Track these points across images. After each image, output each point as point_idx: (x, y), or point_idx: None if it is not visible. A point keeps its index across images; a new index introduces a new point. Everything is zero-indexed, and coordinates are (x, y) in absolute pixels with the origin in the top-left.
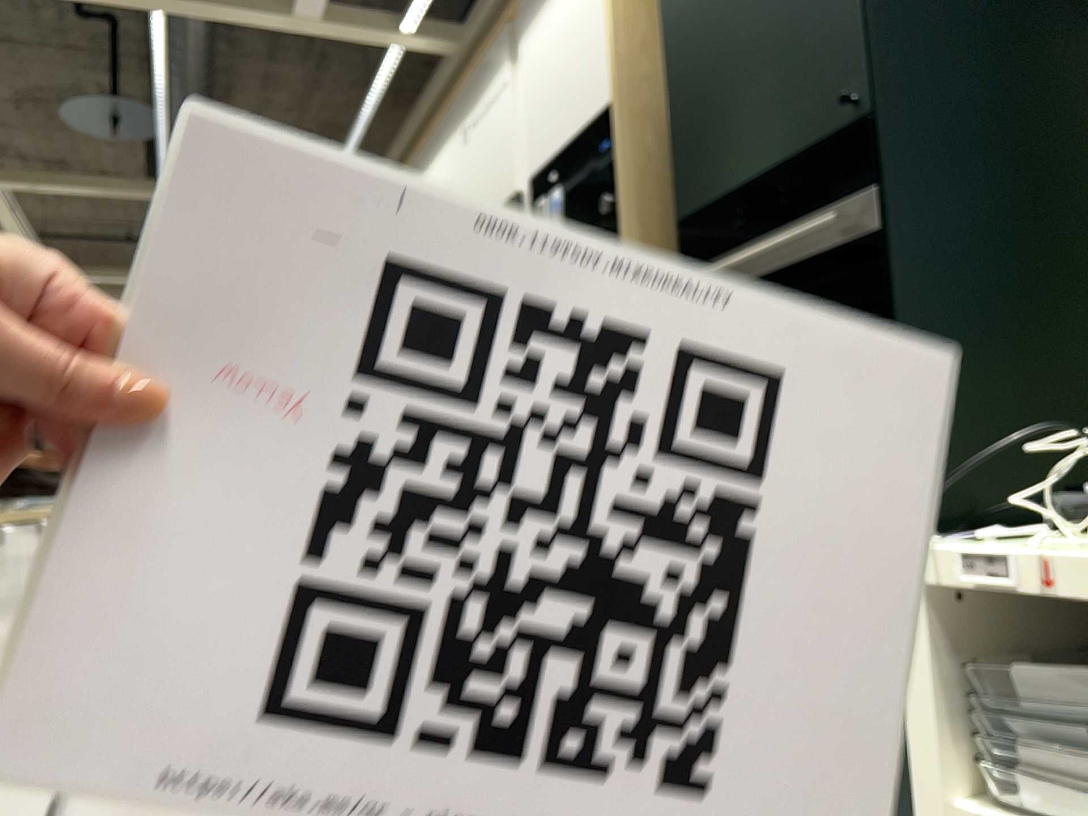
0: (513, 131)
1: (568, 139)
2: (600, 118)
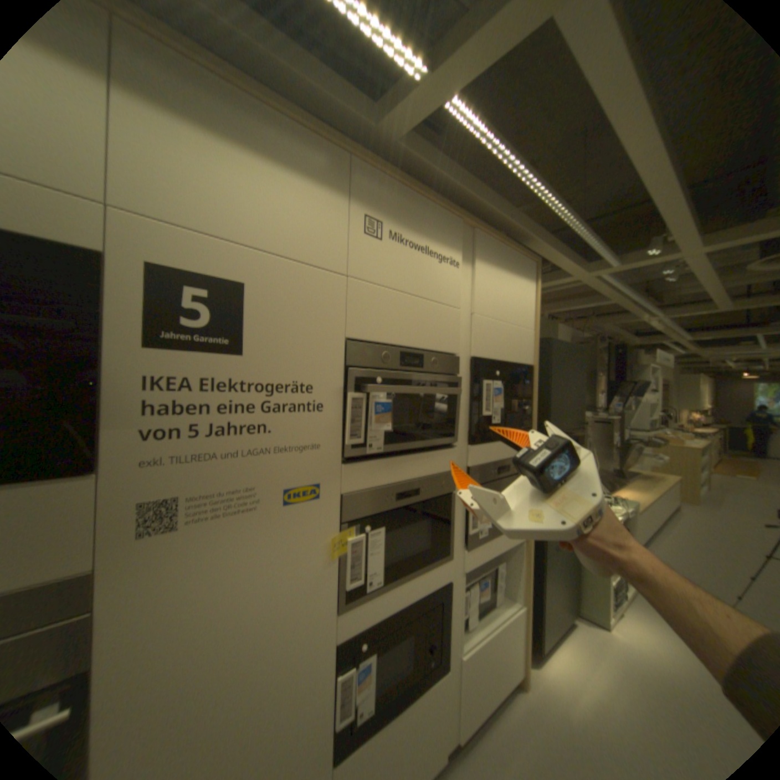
0: (457, 305)
1: (506, 359)
2: (521, 364)
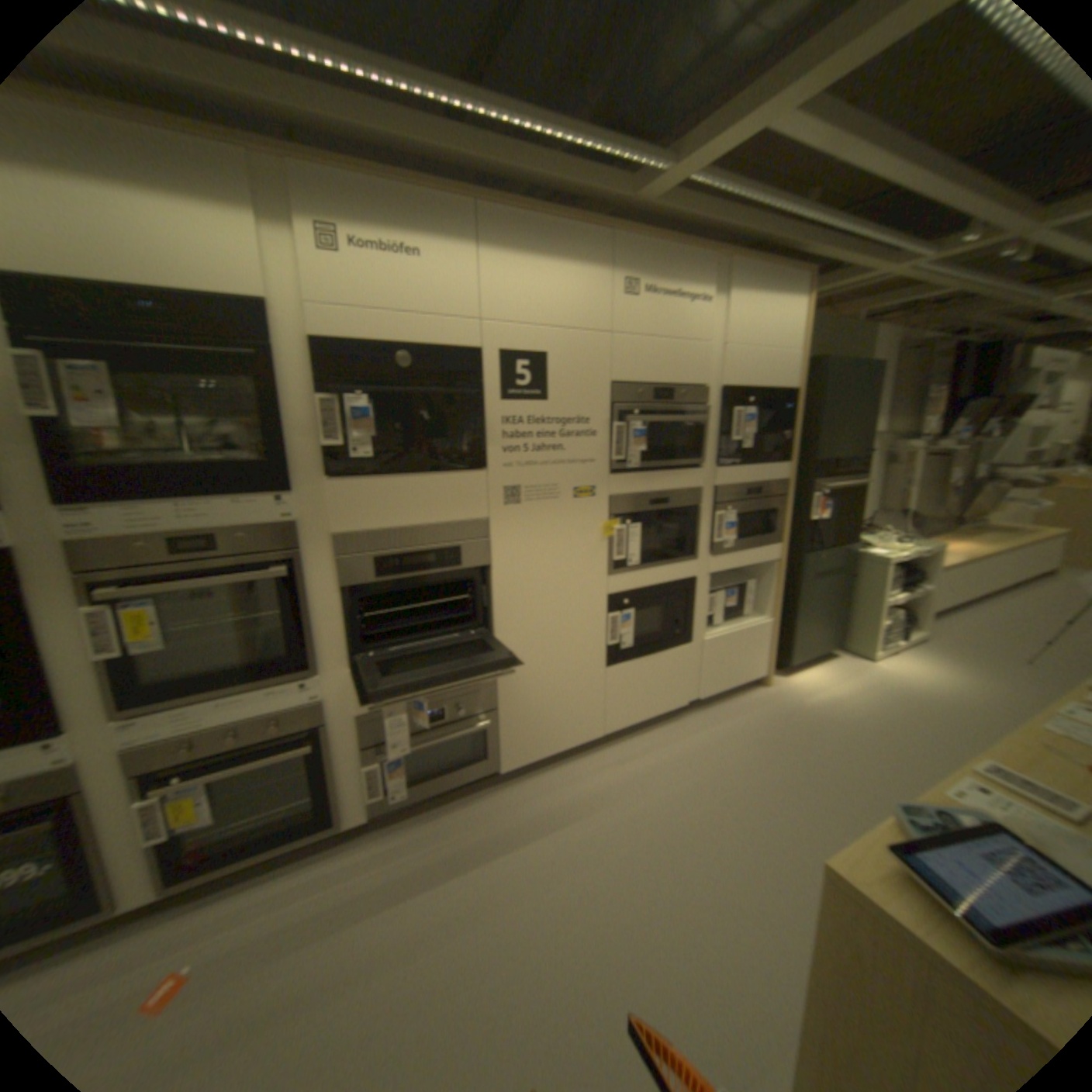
0: (710, 339)
1: (764, 385)
2: (783, 388)
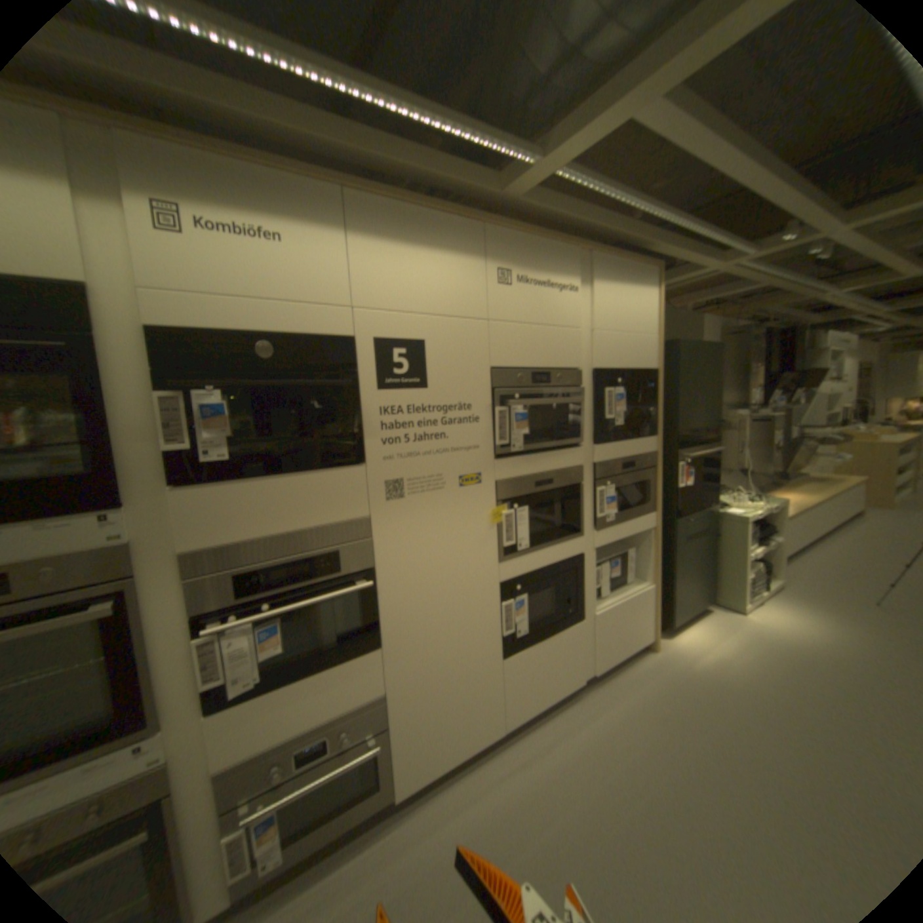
0: (578, 325)
1: (628, 366)
2: (645, 369)
